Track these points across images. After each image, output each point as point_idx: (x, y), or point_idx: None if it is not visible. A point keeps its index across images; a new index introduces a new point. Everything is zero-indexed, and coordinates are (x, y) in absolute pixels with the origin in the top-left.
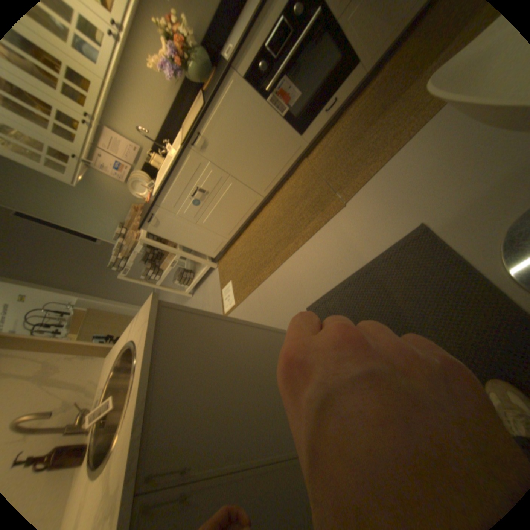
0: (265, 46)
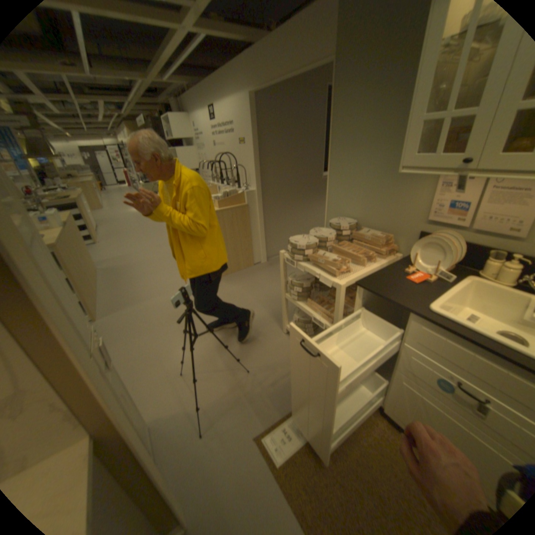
0: None
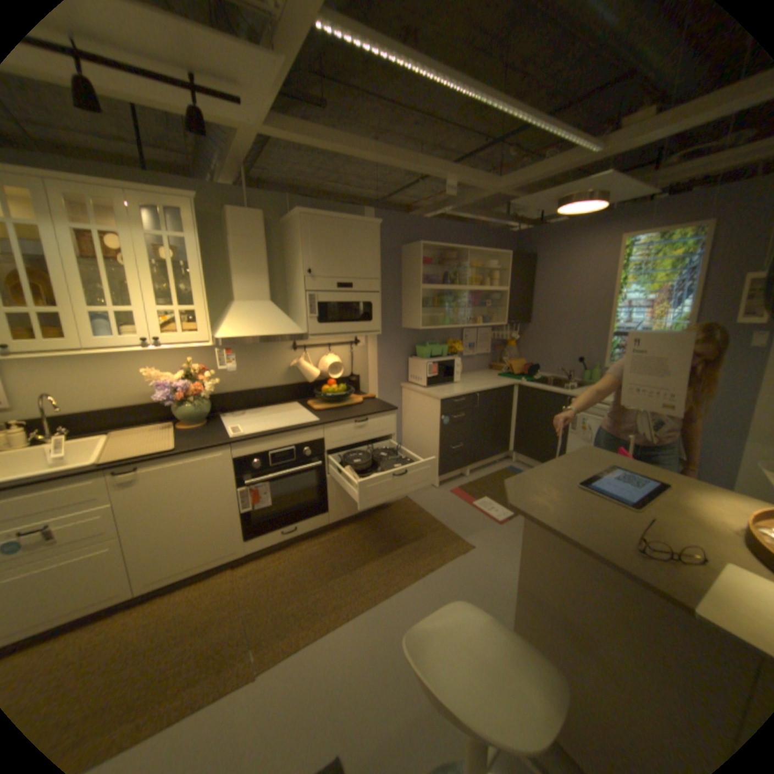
0: (268, 453)
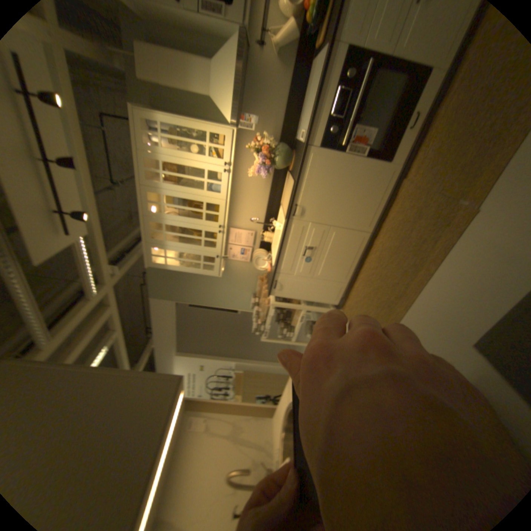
0: (332, 114)
